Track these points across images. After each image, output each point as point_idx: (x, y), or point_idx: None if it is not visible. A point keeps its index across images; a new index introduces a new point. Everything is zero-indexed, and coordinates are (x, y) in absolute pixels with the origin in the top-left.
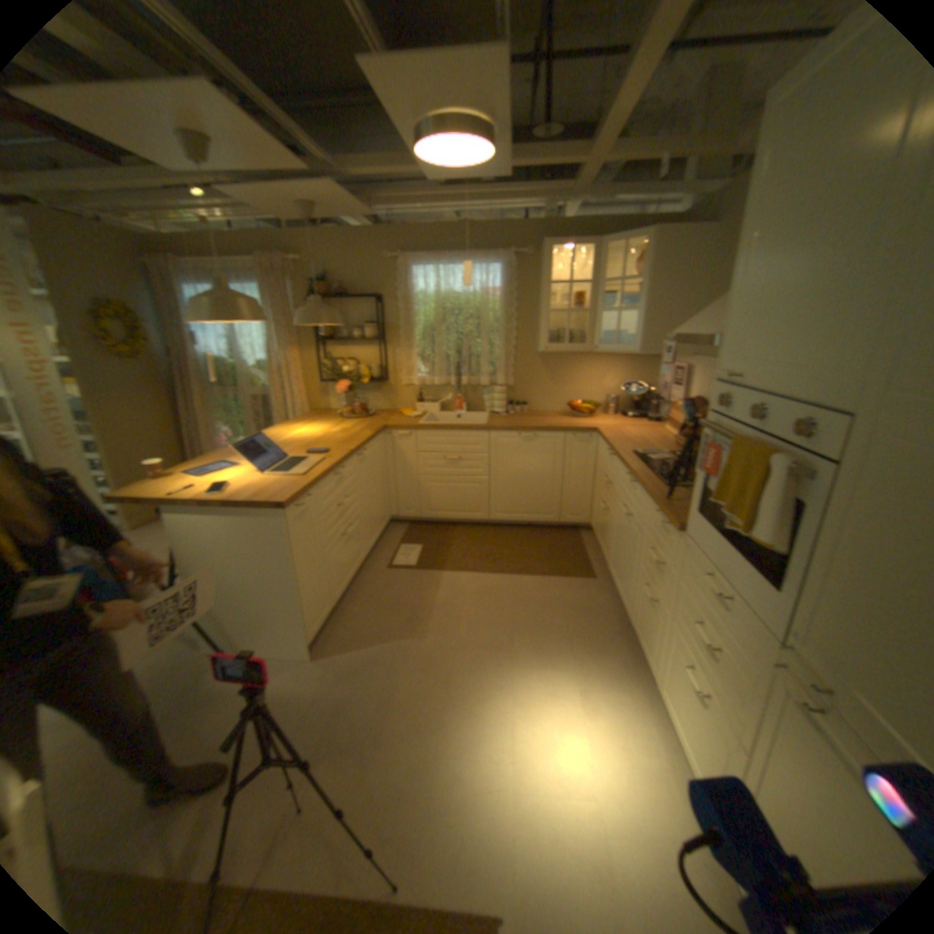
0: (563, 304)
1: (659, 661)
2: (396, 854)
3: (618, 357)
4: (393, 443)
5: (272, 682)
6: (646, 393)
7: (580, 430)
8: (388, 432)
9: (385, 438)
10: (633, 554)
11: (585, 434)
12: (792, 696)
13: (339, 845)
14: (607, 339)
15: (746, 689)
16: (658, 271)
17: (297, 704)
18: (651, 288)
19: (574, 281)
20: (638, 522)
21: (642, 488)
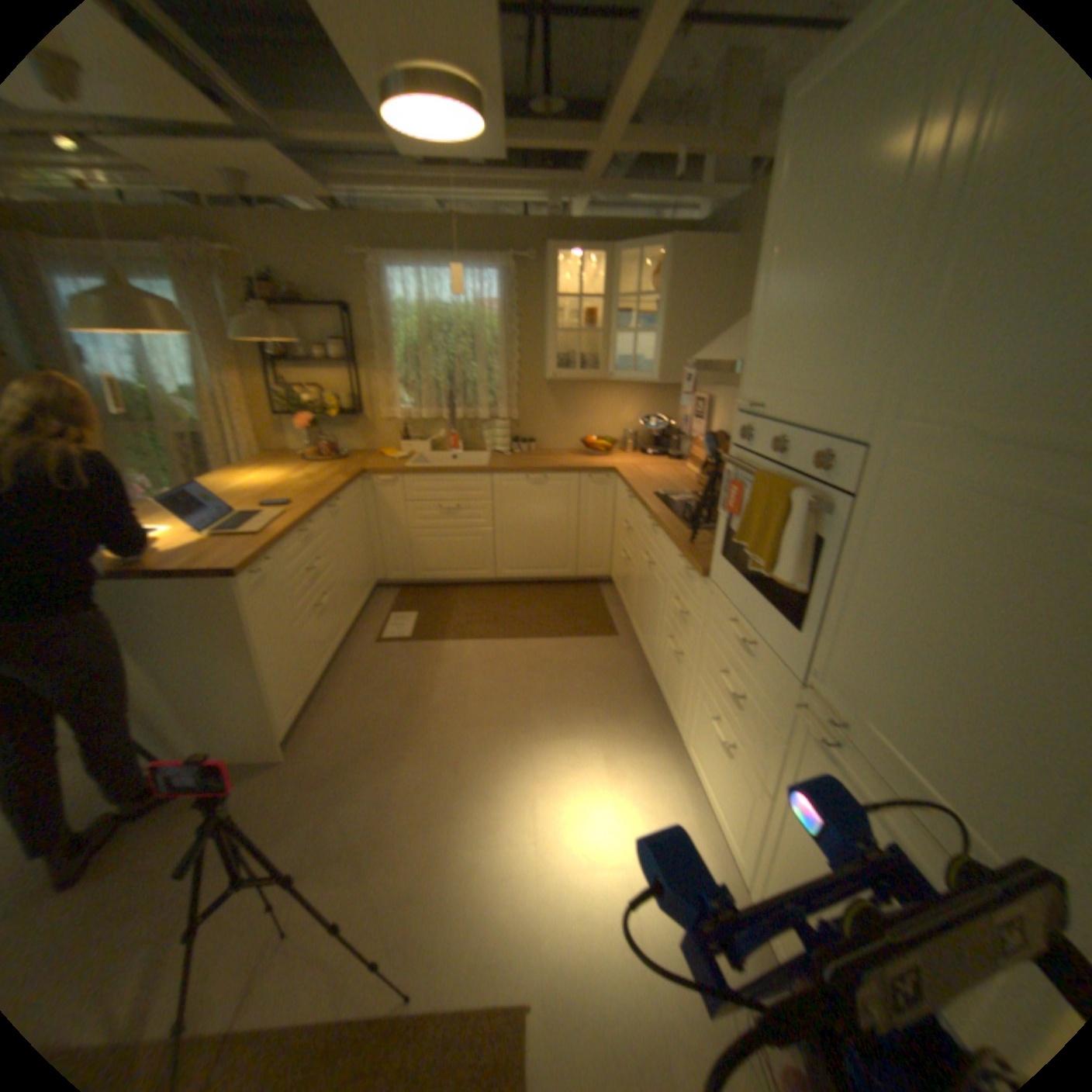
0: (573, 323)
1: (684, 717)
2: (405, 963)
3: (635, 387)
4: (374, 492)
5: (234, 793)
6: (666, 428)
7: (595, 471)
8: (366, 479)
9: (364, 486)
10: (656, 606)
11: (601, 476)
12: (812, 734)
13: (336, 965)
14: (623, 366)
15: (769, 734)
16: (676, 288)
17: (270, 814)
18: (669, 307)
19: (584, 297)
20: (660, 571)
21: (663, 534)
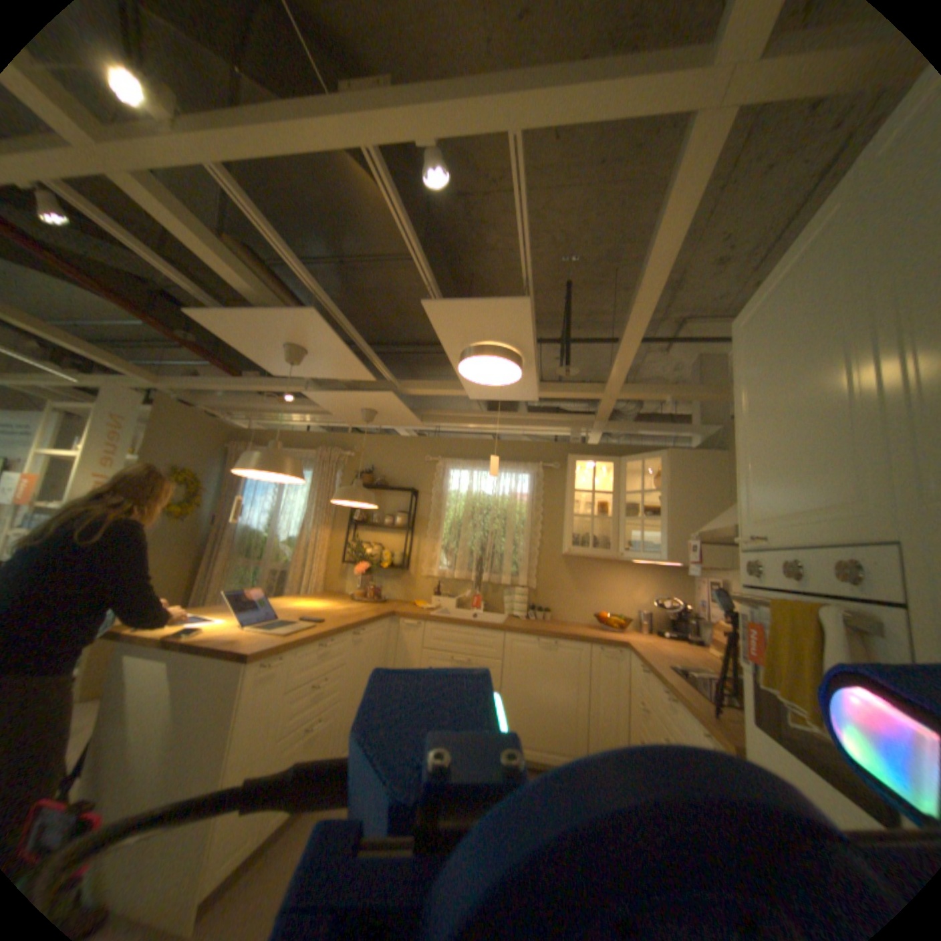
0: (587, 513)
1: None
2: None
3: (647, 571)
4: (397, 633)
5: None
6: (682, 611)
7: (607, 642)
8: (394, 620)
9: (390, 626)
10: None
11: (614, 649)
12: None
13: None
14: (632, 548)
15: None
16: (675, 486)
17: None
18: (670, 500)
19: (596, 494)
20: None
21: (682, 708)
